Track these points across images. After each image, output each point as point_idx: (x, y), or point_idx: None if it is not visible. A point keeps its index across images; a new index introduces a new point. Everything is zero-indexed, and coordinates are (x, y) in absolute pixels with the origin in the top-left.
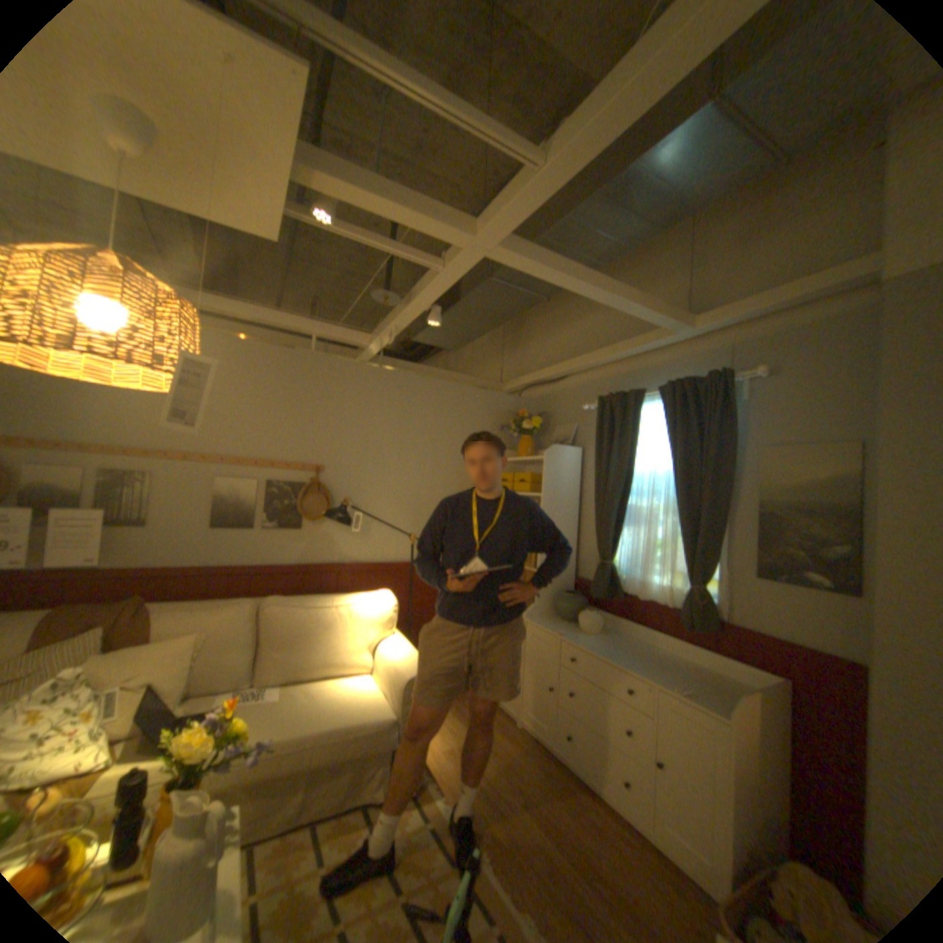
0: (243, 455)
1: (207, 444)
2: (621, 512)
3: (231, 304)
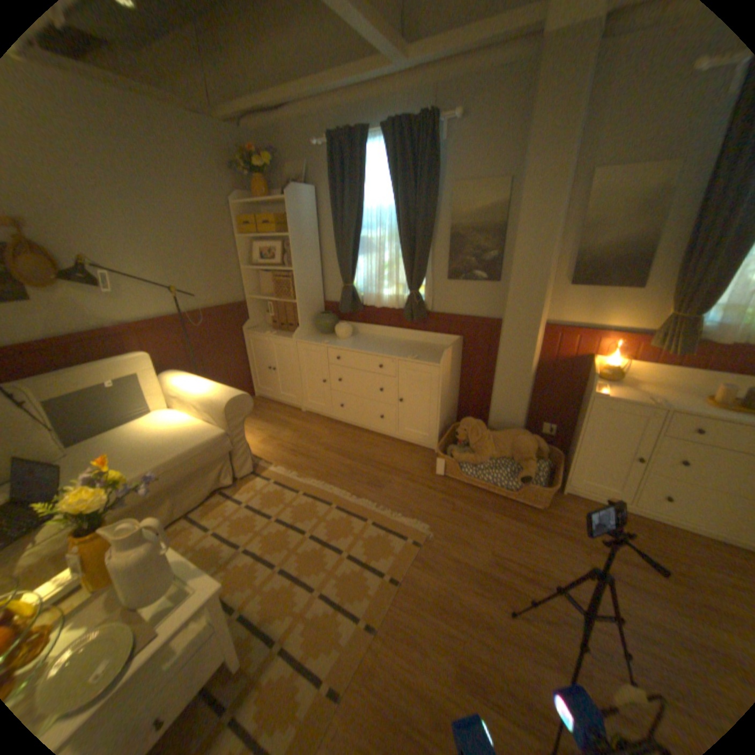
0: None
1: None
2: (356, 244)
3: None
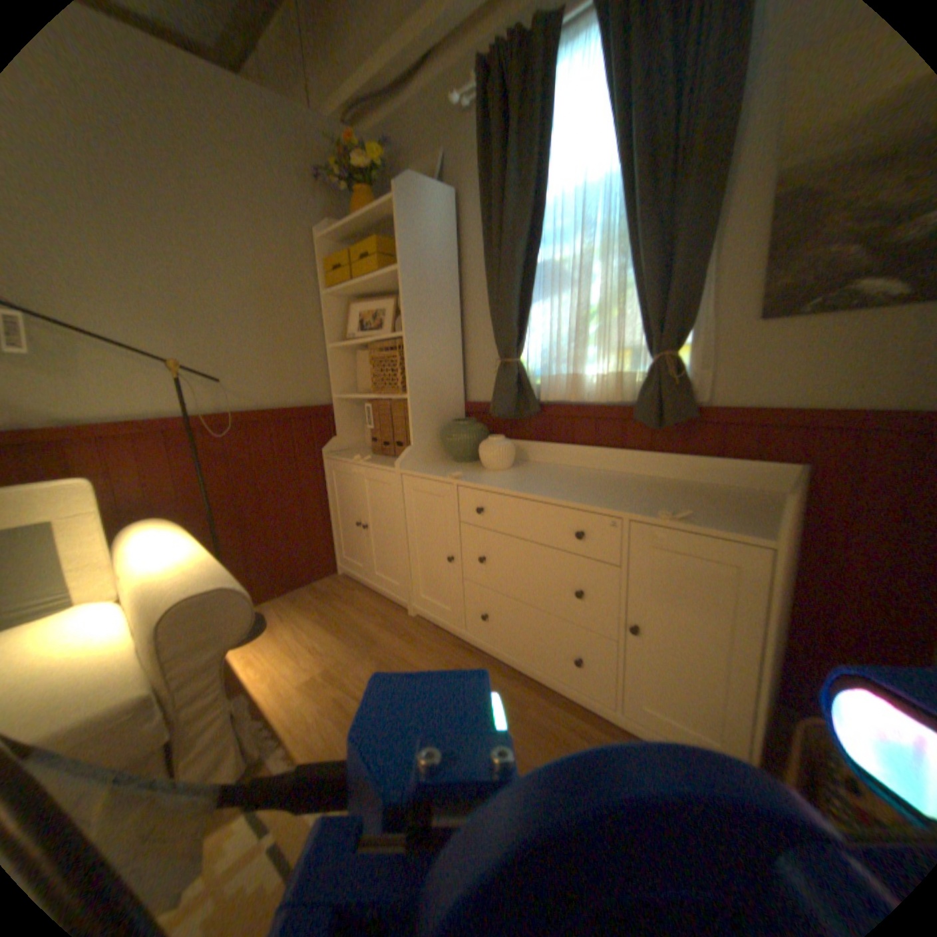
0: None
1: None
2: (531, 274)
3: None
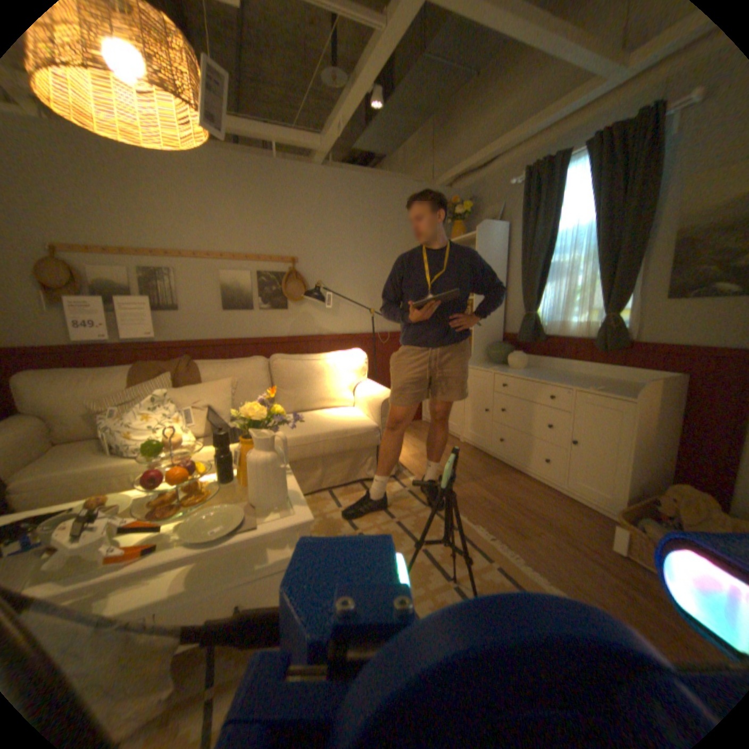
0: (236, 250)
1: (208, 242)
2: (546, 269)
3: None
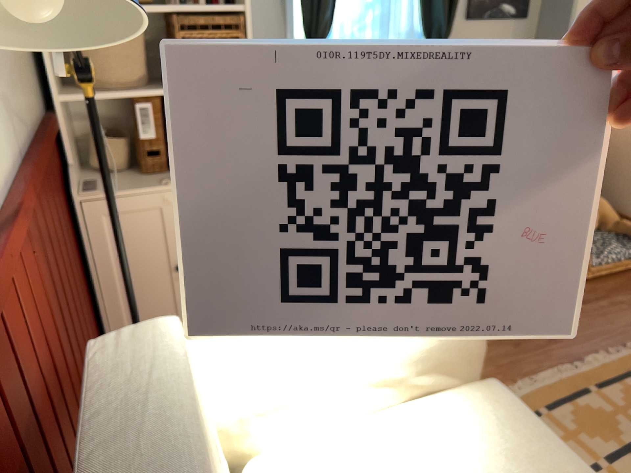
0: None
1: None
2: None
3: None
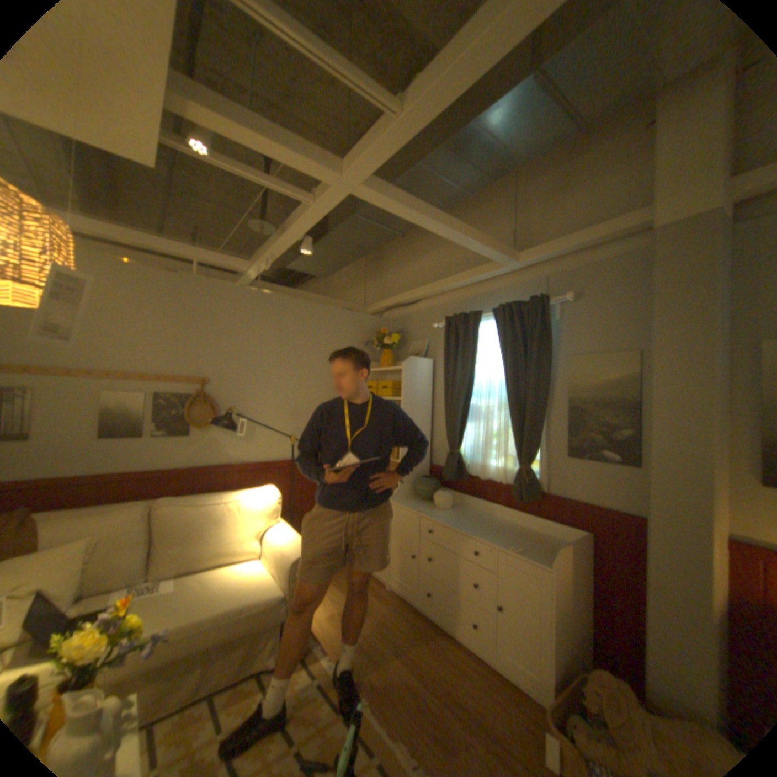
0: (129, 371)
1: (92, 361)
2: (465, 410)
3: (110, 229)
